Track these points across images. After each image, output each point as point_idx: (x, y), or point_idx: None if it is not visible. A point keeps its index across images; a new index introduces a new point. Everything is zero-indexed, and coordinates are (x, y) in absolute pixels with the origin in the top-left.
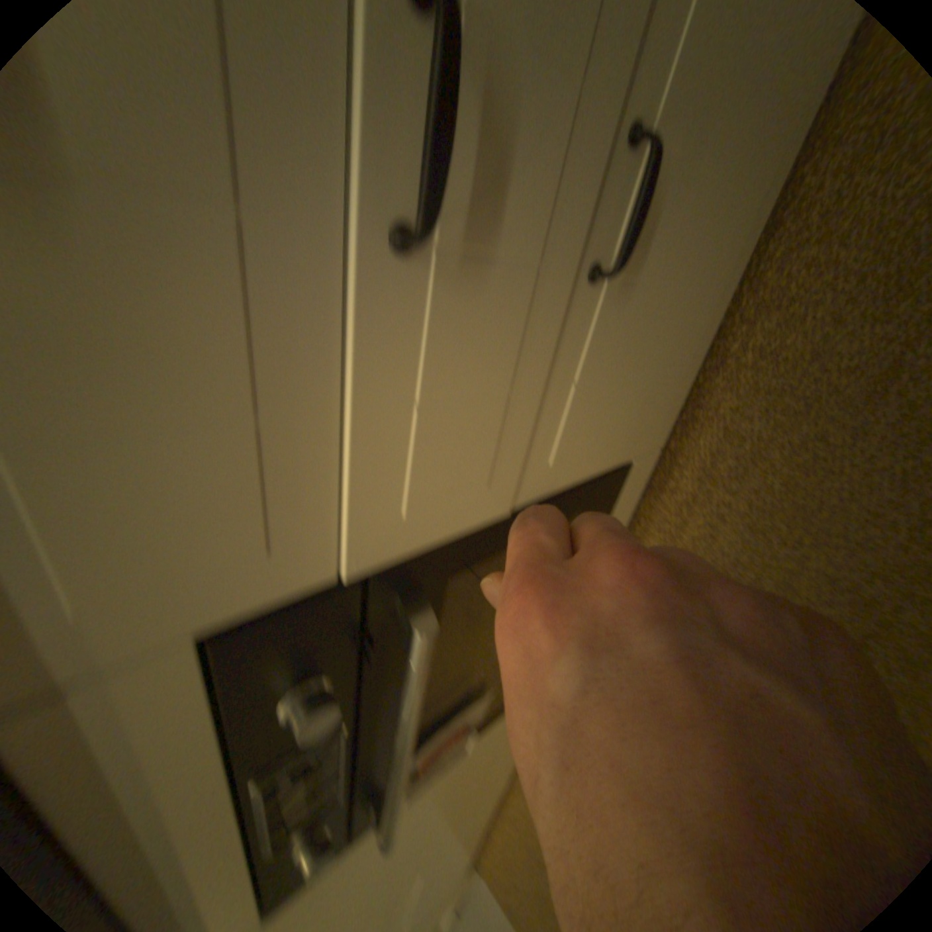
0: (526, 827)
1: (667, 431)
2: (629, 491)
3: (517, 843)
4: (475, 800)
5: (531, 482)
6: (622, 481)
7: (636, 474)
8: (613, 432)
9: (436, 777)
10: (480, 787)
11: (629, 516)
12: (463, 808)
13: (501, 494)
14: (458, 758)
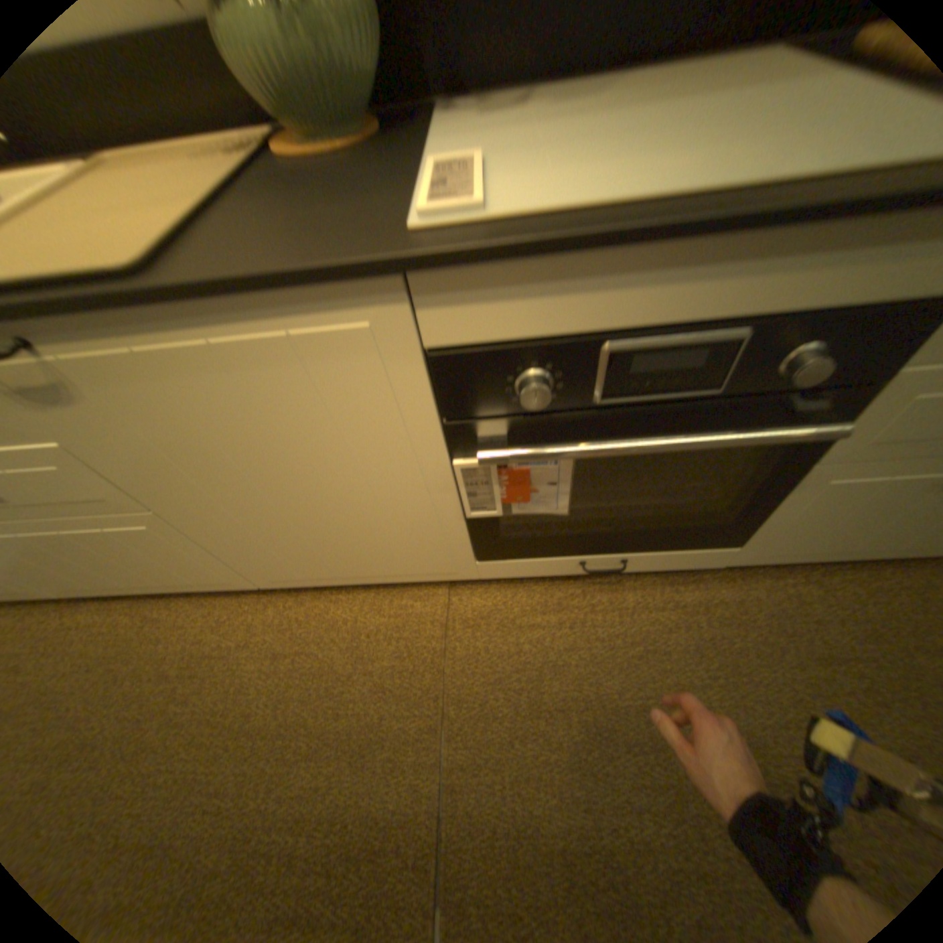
0: (149, 632)
1: (748, 561)
2: (708, 554)
3: (104, 634)
4: (295, 546)
5: (834, 471)
6: (733, 543)
7: (725, 552)
8: (810, 517)
9: (478, 483)
10: (326, 544)
11: (670, 565)
12: (301, 534)
13: (853, 453)
14: (481, 499)
